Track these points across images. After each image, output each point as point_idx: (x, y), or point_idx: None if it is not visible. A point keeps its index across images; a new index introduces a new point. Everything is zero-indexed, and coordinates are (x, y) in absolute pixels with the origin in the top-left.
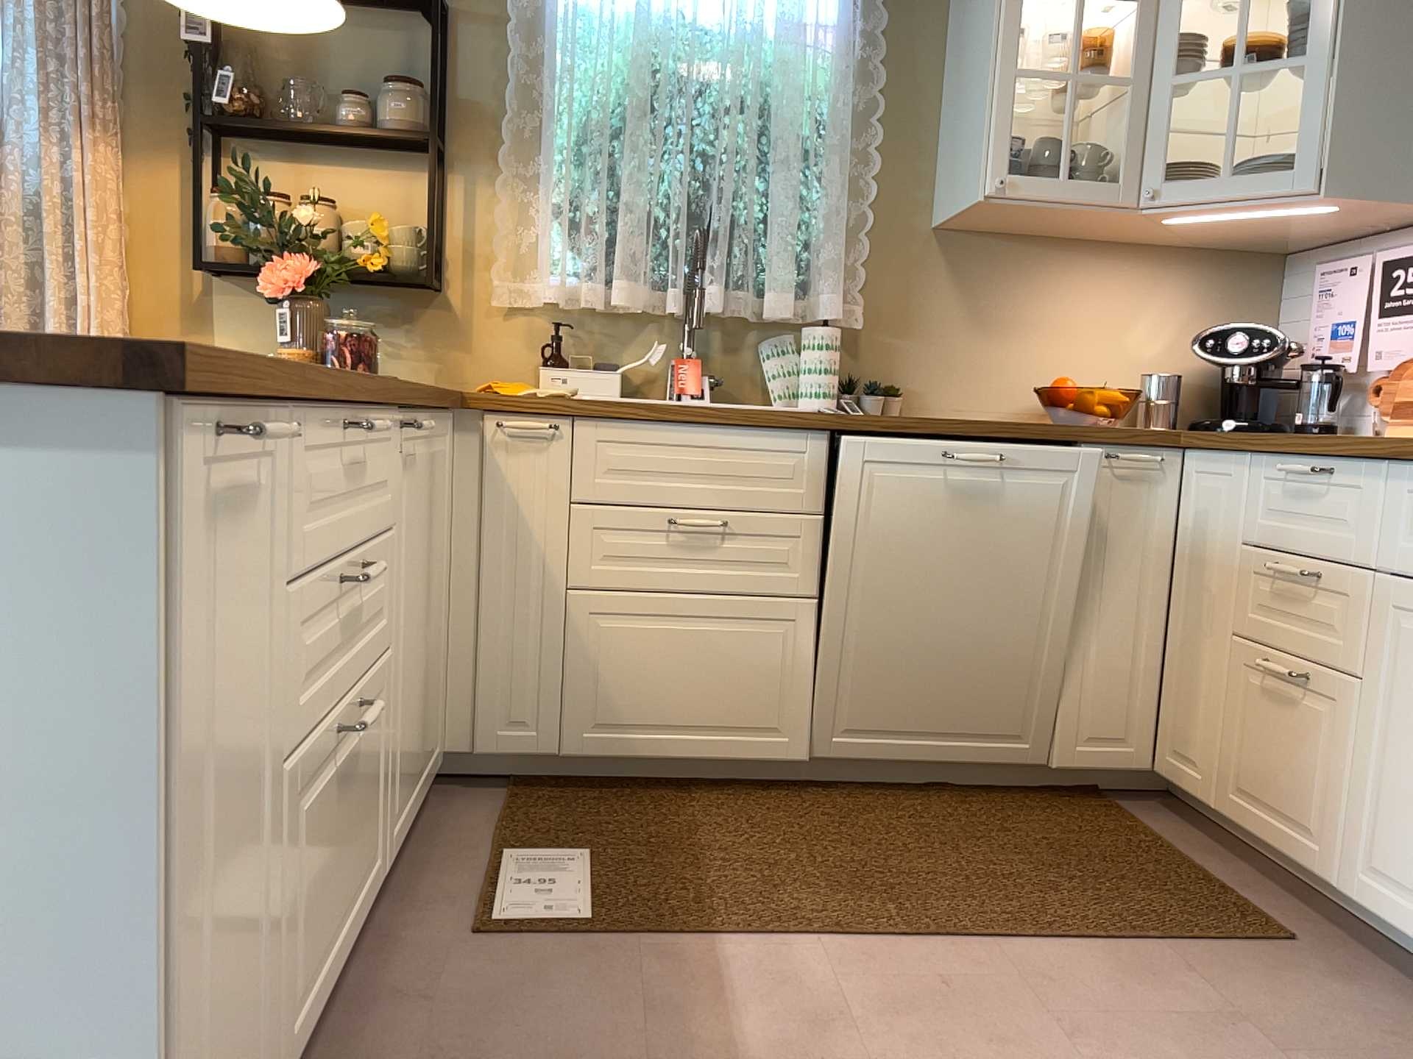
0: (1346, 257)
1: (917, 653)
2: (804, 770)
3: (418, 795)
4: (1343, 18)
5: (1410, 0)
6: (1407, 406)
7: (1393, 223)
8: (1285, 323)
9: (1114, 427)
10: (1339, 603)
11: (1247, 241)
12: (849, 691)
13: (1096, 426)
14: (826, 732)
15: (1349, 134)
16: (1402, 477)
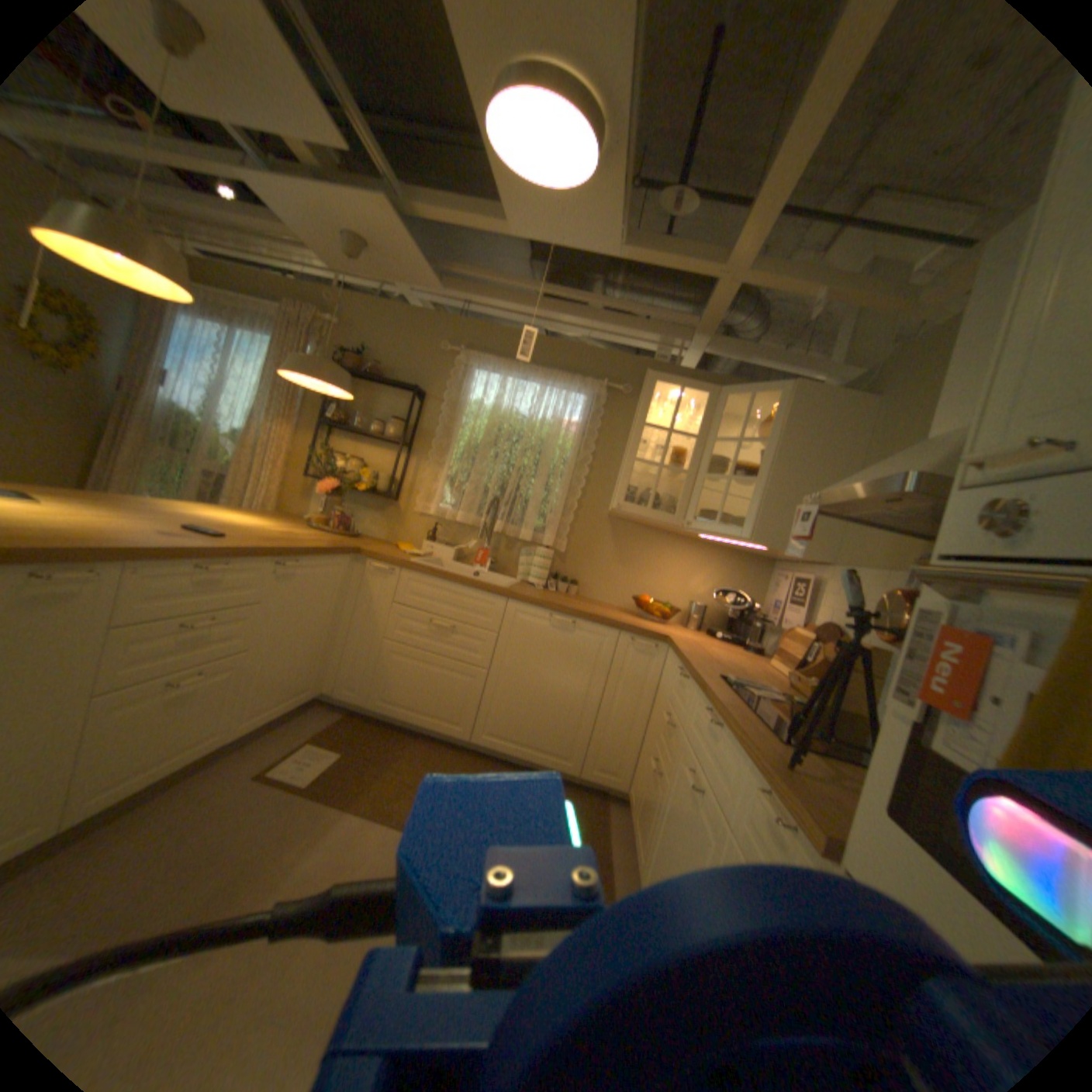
0: (791, 571)
1: (525, 707)
2: (469, 745)
3: (280, 711)
4: (774, 465)
5: (809, 463)
6: (781, 652)
7: (804, 561)
8: (768, 594)
9: (638, 627)
10: (675, 743)
11: (753, 552)
12: (491, 716)
13: (629, 625)
14: (477, 732)
15: (768, 518)
16: (698, 692)
